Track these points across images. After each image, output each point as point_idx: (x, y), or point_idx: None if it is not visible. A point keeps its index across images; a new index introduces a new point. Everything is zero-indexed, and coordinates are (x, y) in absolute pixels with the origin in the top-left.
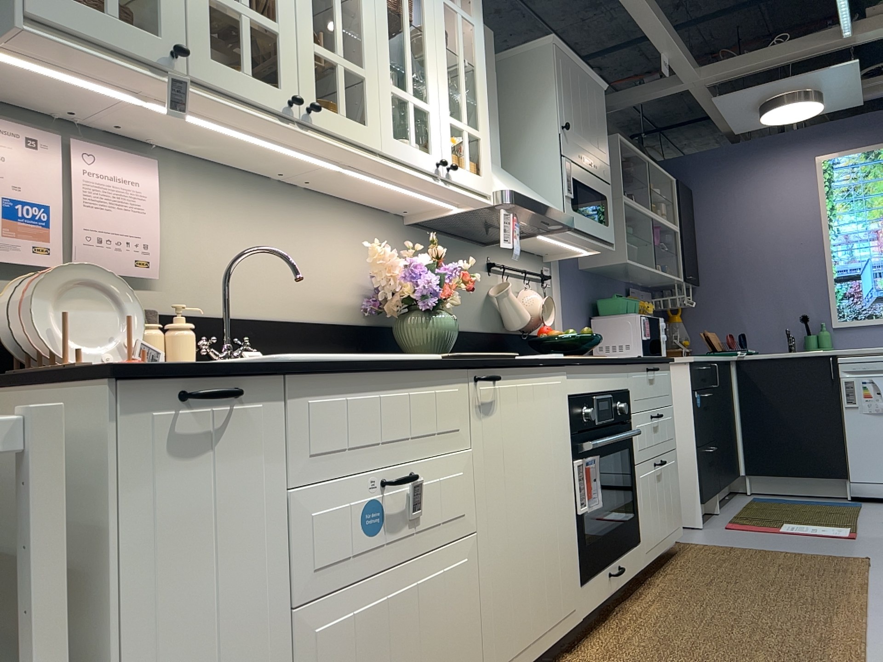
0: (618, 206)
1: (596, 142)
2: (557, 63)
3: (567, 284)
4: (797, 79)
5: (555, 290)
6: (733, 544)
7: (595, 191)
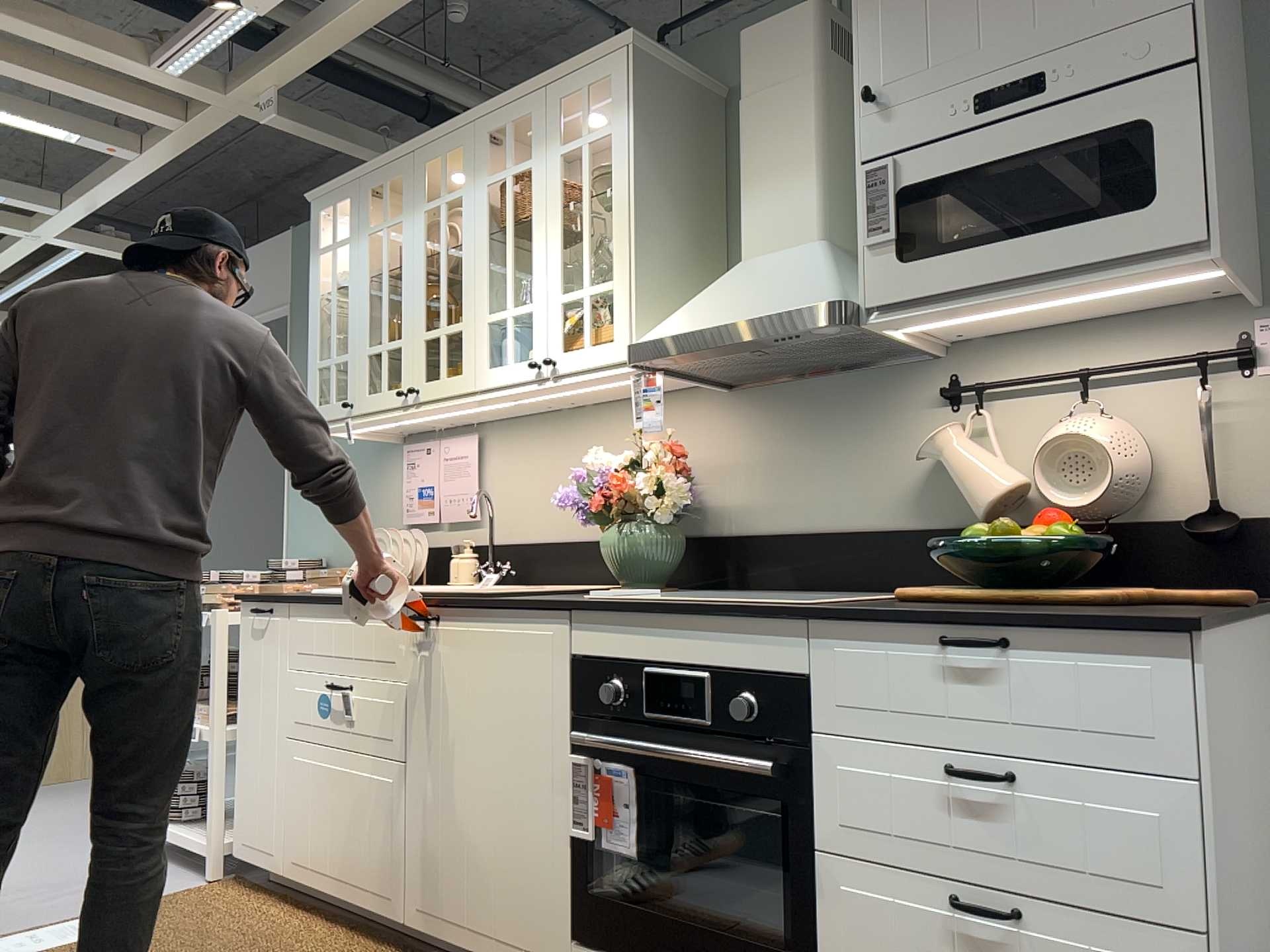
0: None
1: (1065, 5)
2: None
3: None
4: None
5: None
6: None
7: (1052, 147)
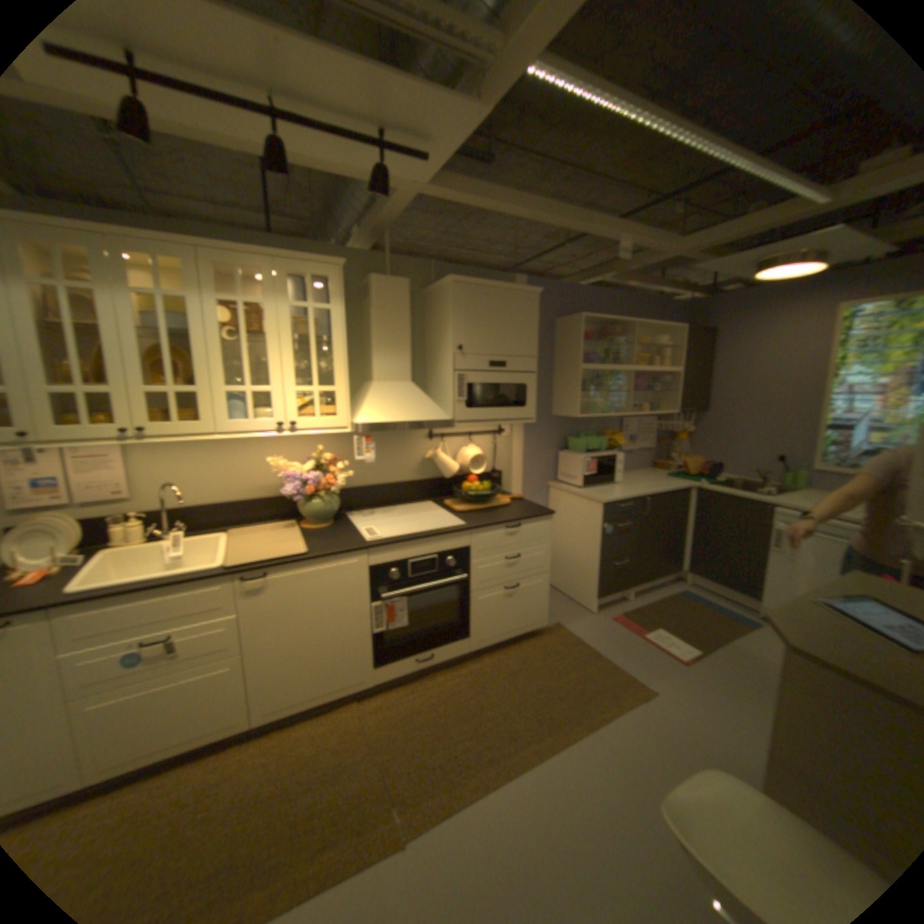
0: (585, 369)
1: (514, 344)
2: (458, 295)
3: (531, 430)
4: (777, 245)
5: (513, 437)
6: (591, 639)
7: (507, 384)
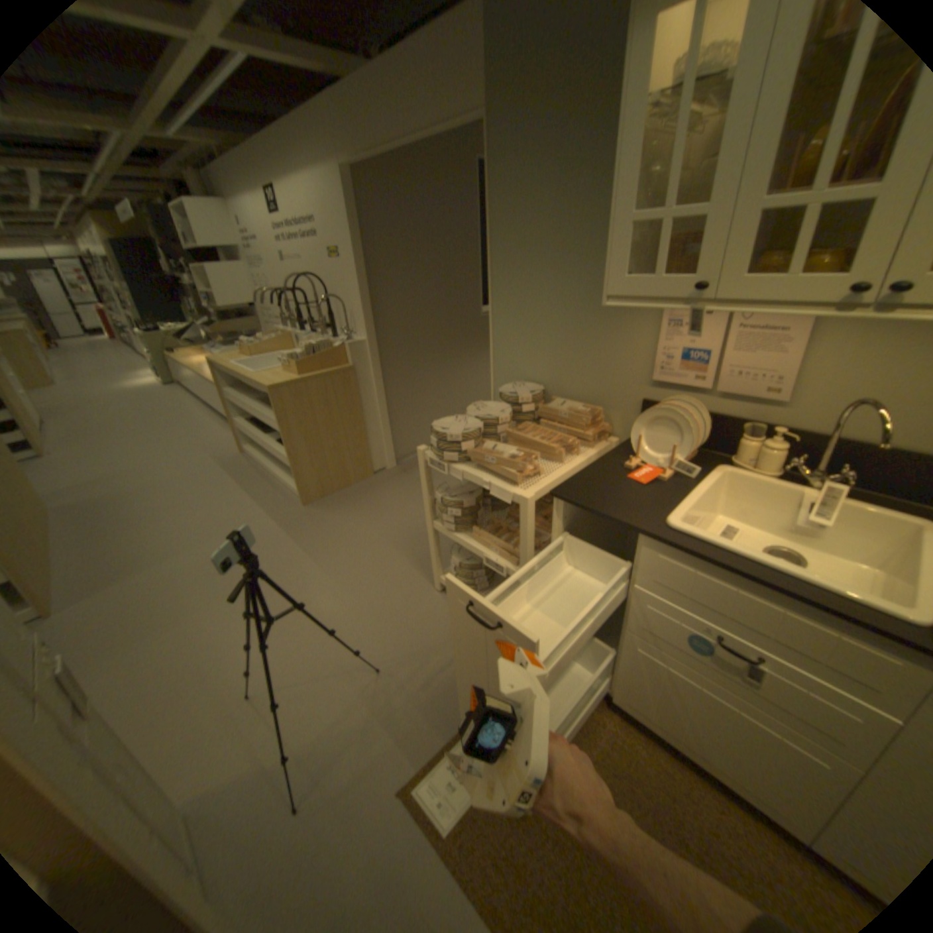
0: None
1: None
2: None
3: None
4: None
5: None
6: None
7: None
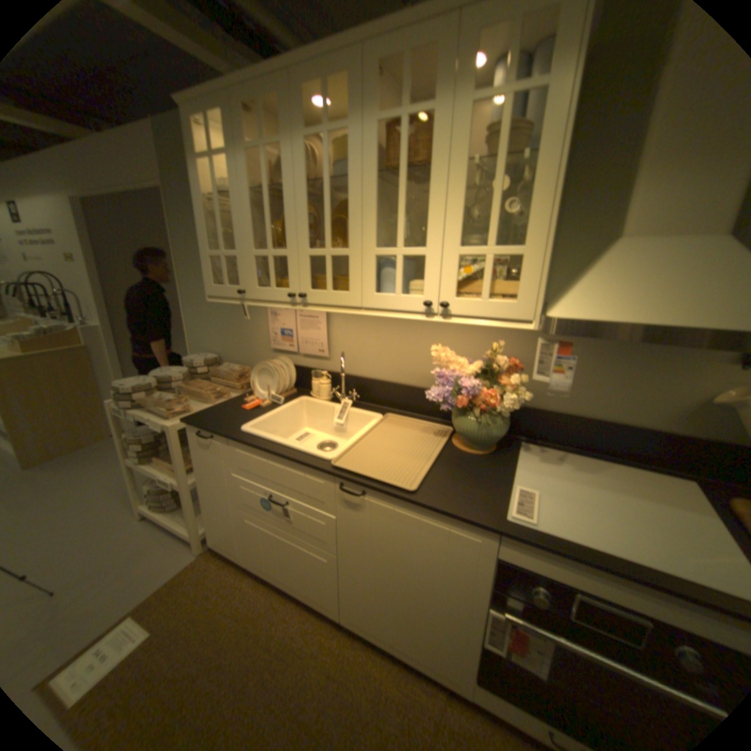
0: None
1: None
2: None
3: None
4: None
5: None
6: None
7: None
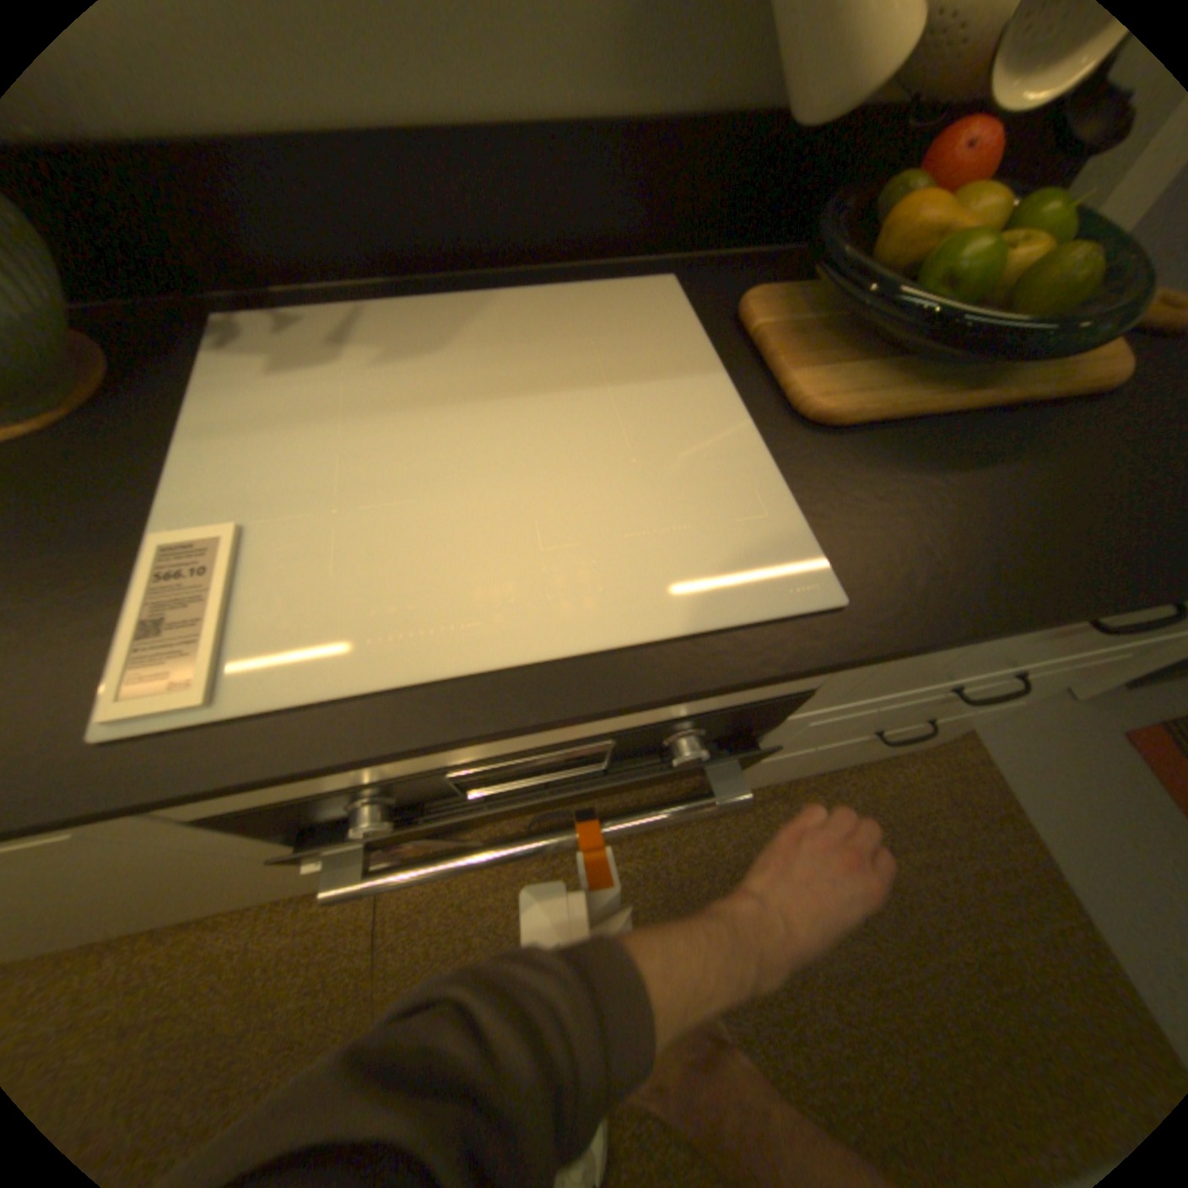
0: None
1: None
2: None
3: None
4: None
5: None
6: (1043, 800)
7: None
